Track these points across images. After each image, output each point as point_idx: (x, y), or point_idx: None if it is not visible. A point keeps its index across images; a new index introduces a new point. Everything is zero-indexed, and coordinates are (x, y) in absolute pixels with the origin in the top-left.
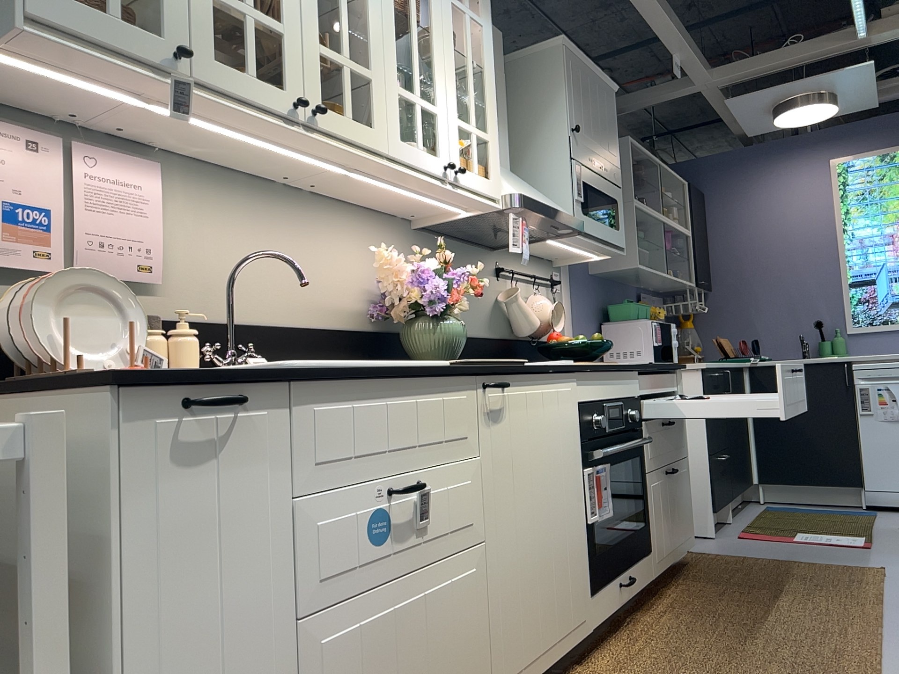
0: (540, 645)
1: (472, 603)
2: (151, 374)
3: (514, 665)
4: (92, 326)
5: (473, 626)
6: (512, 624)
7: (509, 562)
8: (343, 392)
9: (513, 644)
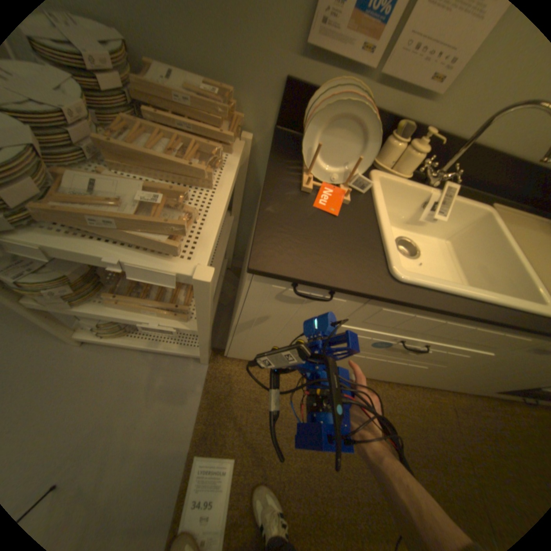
0: (438, 387)
1: (414, 372)
2: (278, 276)
3: (416, 384)
4: (347, 142)
5: (406, 374)
6: (430, 381)
7: (456, 375)
8: (420, 312)
9: (423, 382)
